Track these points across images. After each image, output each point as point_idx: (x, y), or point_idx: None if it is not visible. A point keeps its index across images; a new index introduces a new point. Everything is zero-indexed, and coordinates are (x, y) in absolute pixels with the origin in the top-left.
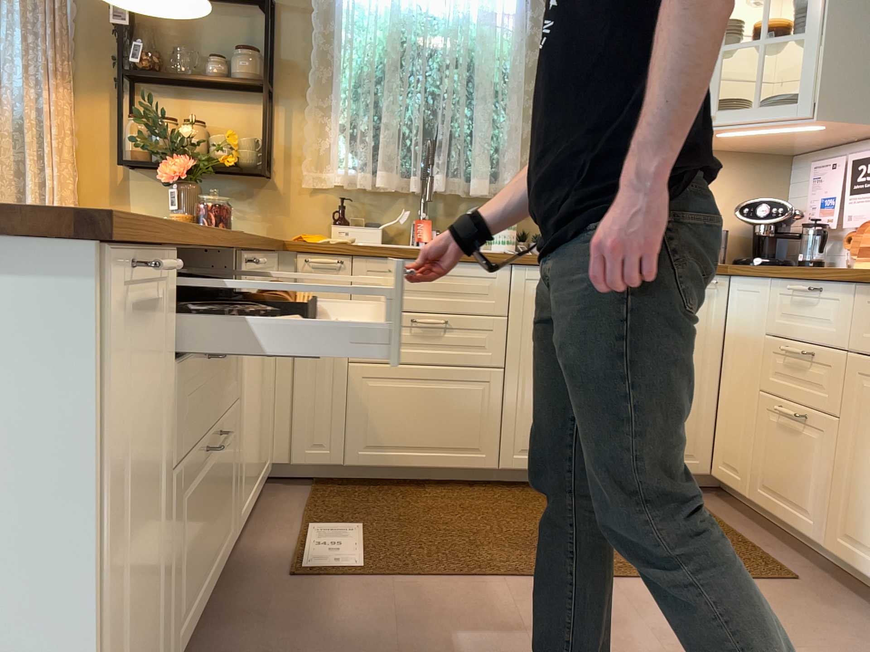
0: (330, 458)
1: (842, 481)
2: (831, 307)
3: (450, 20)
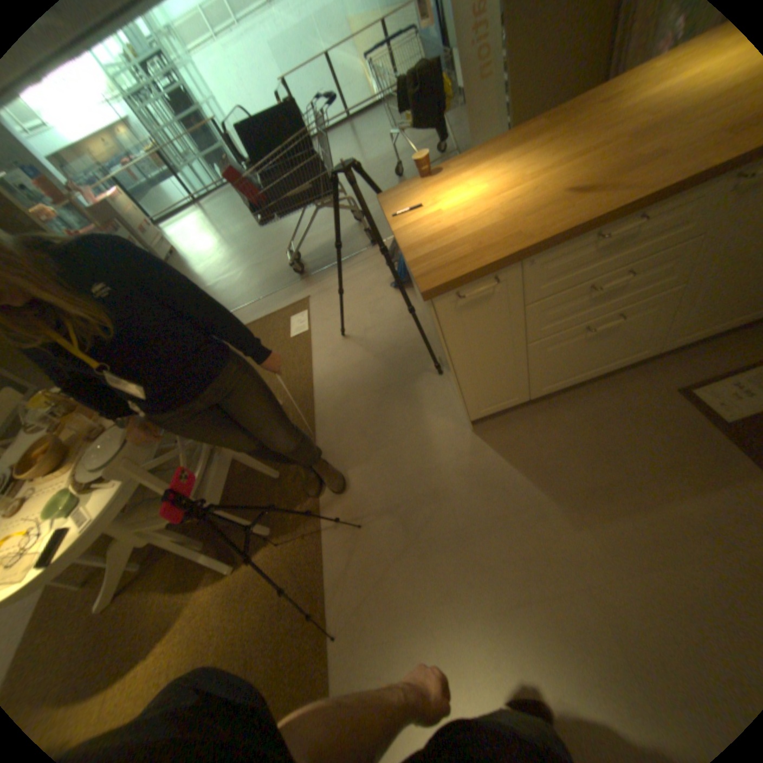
0: None
1: None
2: None
3: None
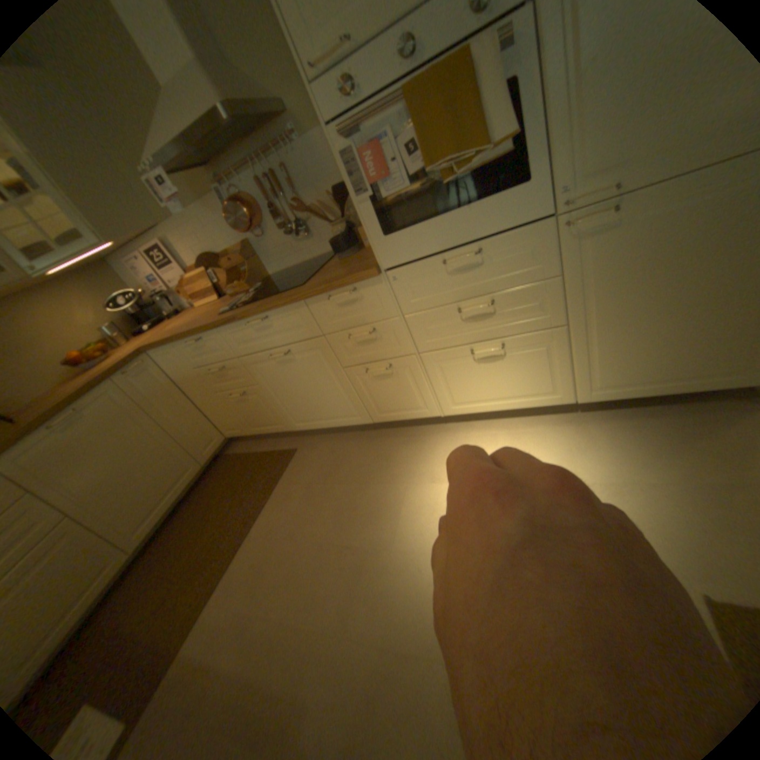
0: None
1: (279, 405)
2: (213, 342)
3: None
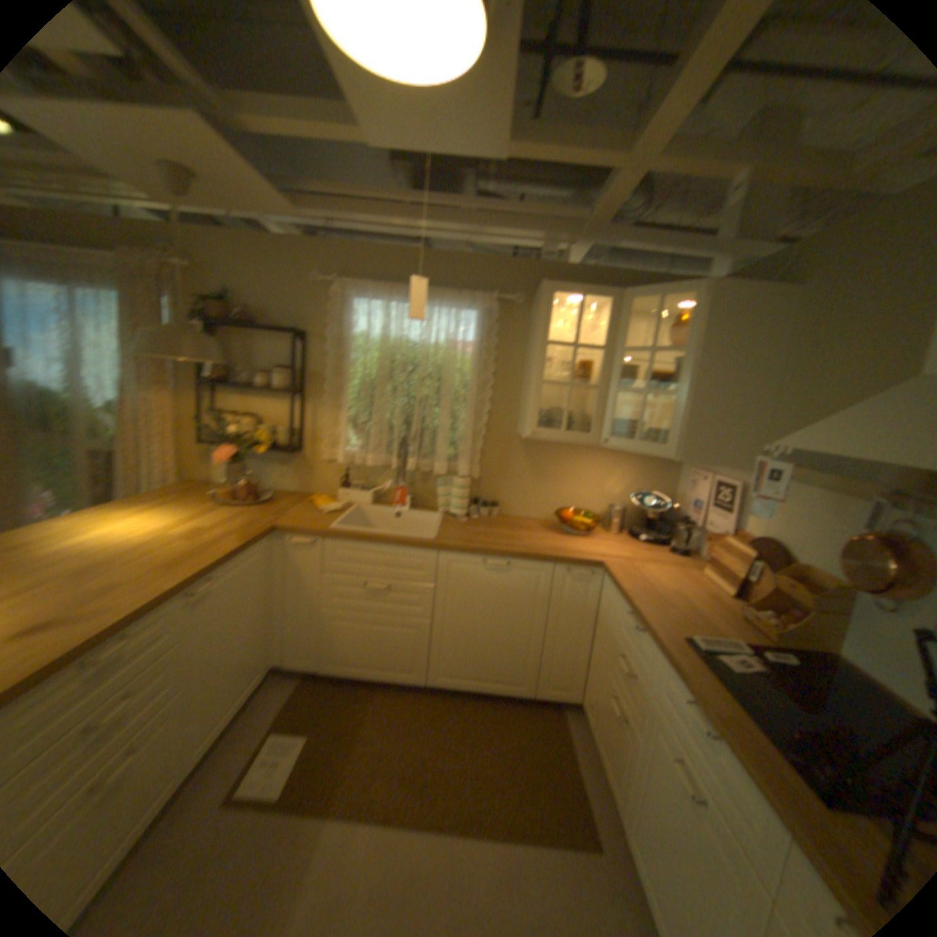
0: (306, 671)
1: (638, 796)
2: (647, 652)
3: (421, 350)
